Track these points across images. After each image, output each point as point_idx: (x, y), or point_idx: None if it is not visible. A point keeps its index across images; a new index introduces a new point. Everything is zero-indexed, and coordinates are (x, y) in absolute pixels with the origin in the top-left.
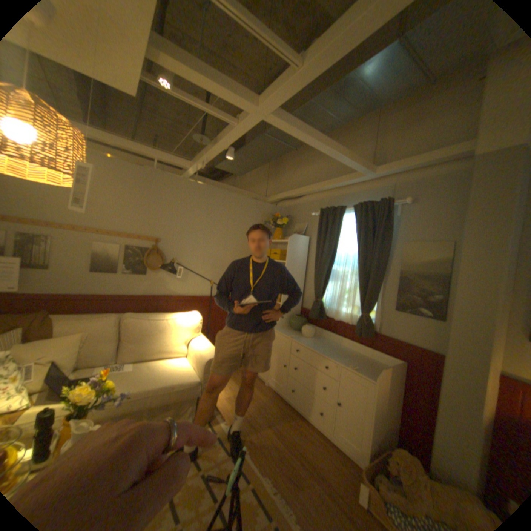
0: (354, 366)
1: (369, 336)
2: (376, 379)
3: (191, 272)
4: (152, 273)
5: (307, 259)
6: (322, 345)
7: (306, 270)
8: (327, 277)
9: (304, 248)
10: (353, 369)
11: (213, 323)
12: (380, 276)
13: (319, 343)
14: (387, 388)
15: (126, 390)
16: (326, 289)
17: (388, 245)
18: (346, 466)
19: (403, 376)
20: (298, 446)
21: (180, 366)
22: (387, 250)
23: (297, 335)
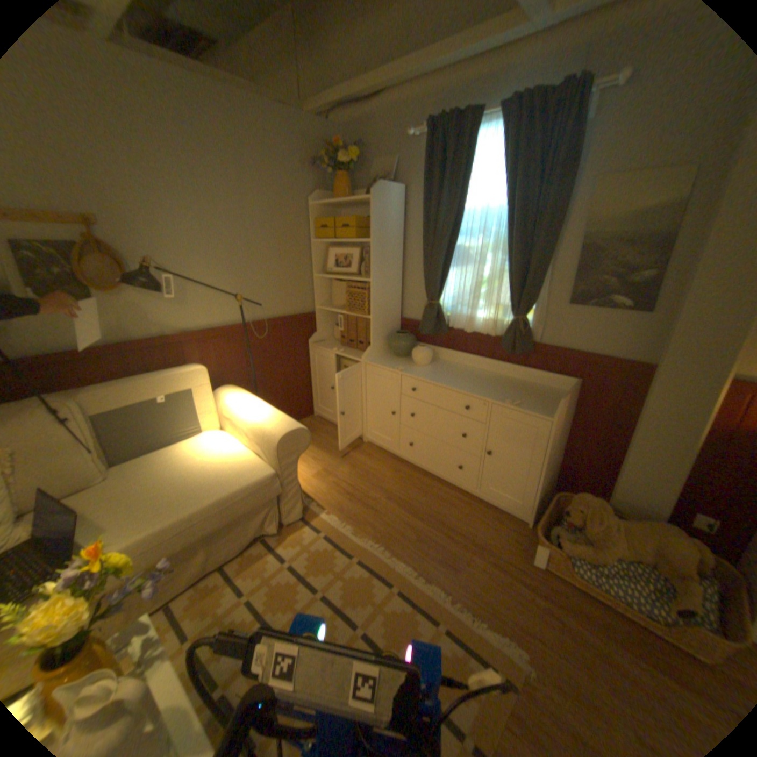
0: (512, 399)
1: (527, 349)
2: (549, 414)
3: (192, 282)
4: (107, 296)
5: (406, 231)
6: (450, 373)
7: (405, 252)
8: (448, 261)
9: (399, 208)
10: (512, 404)
11: (259, 367)
12: (551, 247)
13: (443, 372)
14: (562, 421)
15: (147, 526)
16: (447, 283)
17: (570, 185)
18: (502, 522)
19: (575, 399)
20: (436, 513)
21: (229, 454)
22: (567, 196)
23: (405, 364)
